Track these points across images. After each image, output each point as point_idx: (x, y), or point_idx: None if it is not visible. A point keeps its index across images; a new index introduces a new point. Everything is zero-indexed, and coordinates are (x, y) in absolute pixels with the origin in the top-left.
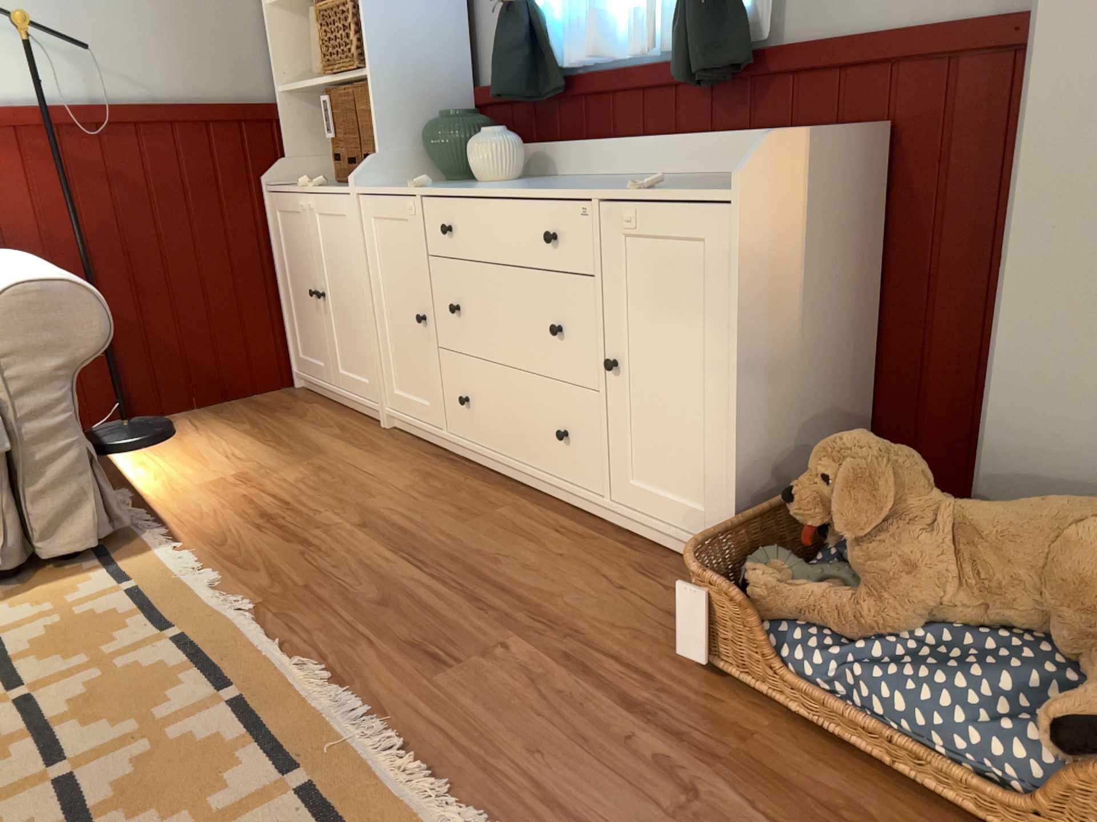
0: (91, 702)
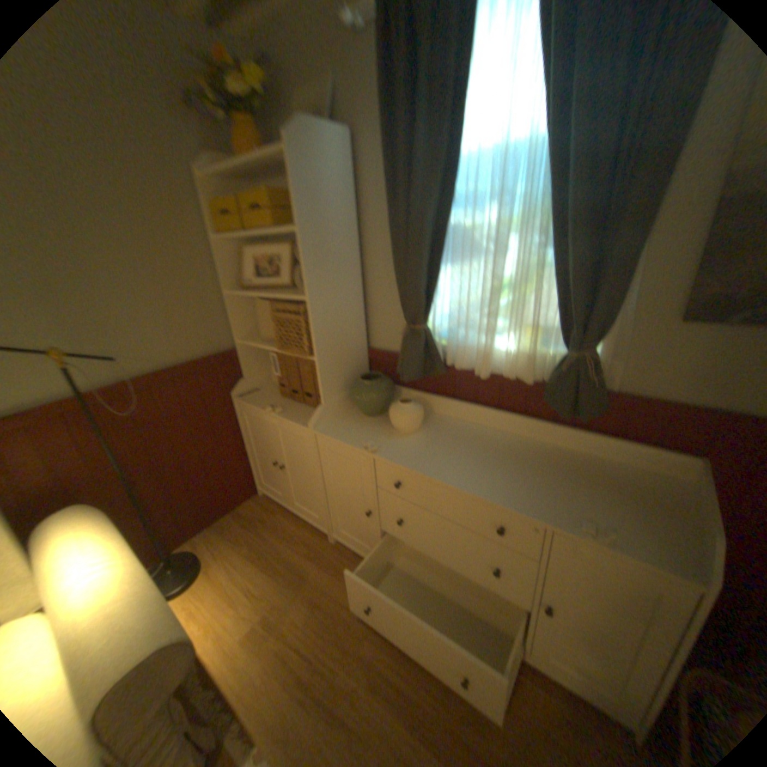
0: None
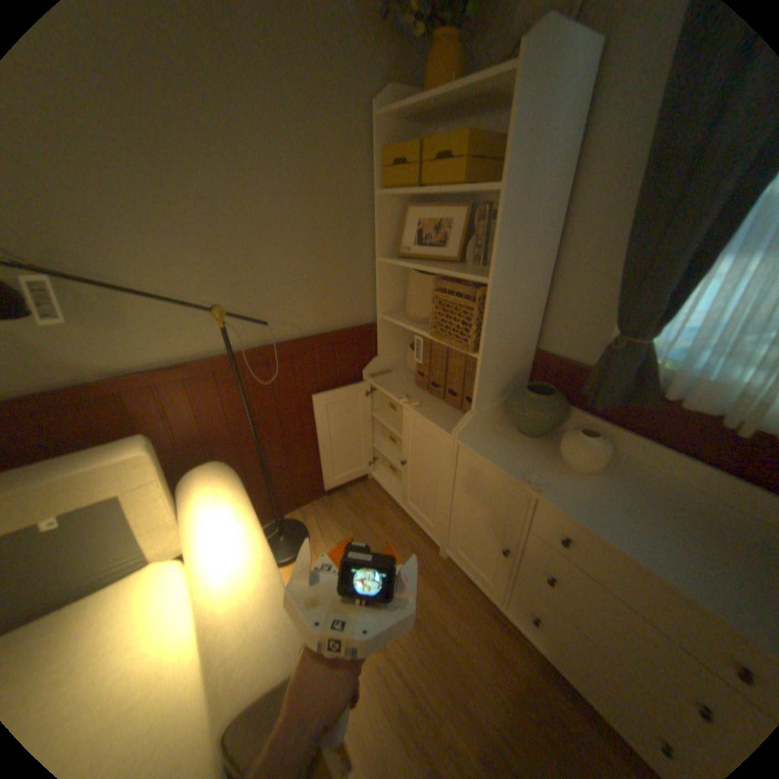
0: None
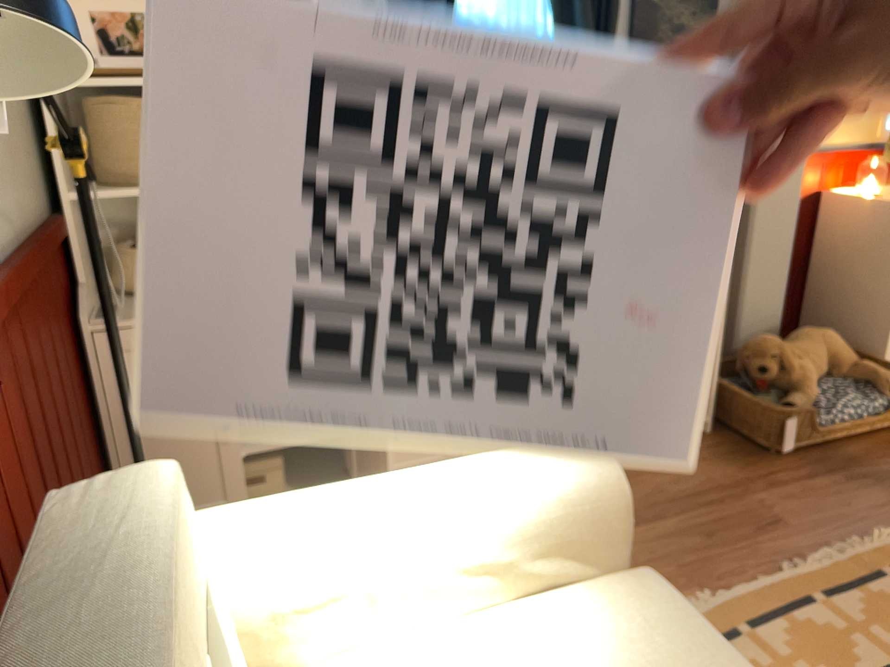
0: (838, 665)
